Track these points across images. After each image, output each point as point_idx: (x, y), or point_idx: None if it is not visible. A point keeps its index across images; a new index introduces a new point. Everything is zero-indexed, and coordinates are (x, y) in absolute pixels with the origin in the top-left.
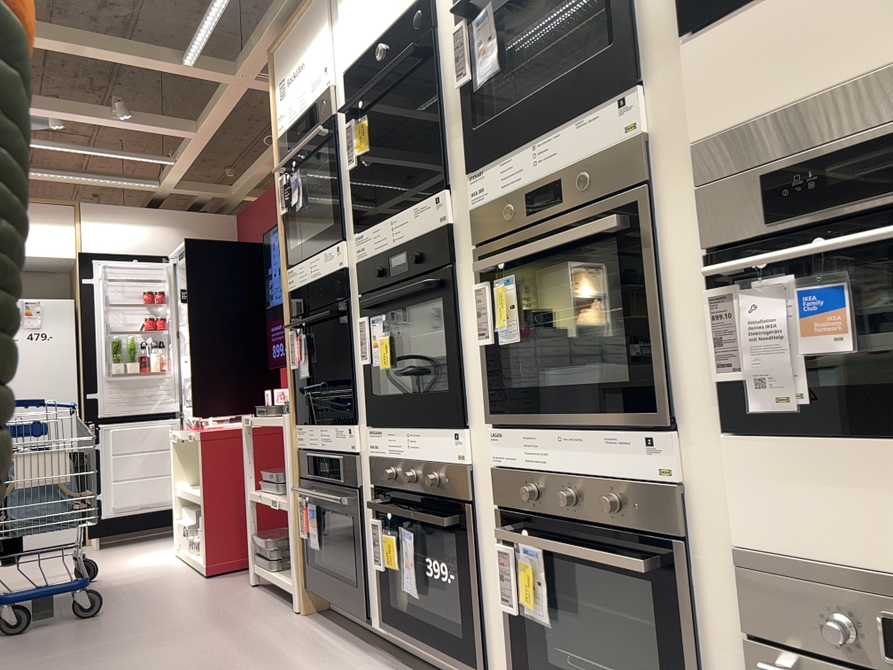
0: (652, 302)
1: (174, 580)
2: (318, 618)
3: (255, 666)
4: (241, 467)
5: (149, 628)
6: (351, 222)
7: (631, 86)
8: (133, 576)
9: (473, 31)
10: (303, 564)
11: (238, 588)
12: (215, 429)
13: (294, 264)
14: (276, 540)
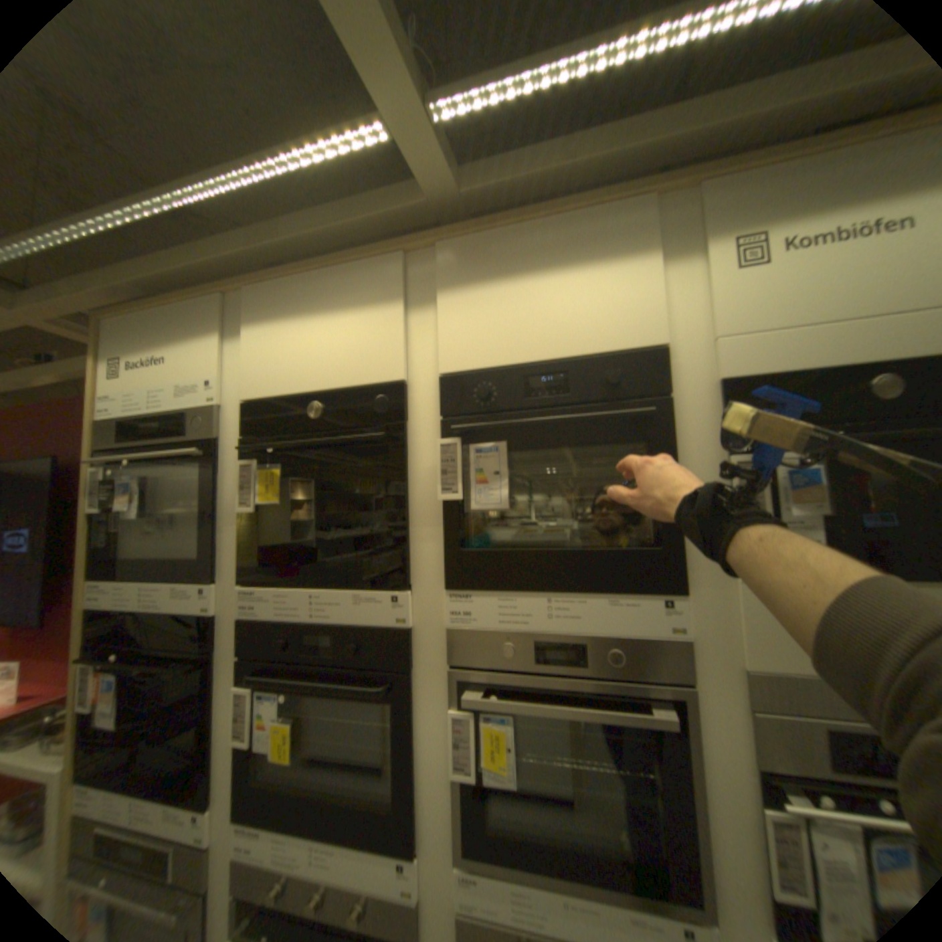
0: (698, 801)
1: None
2: None
3: None
4: None
5: None
6: (229, 567)
7: (683, 594)
8: None
9: (475, 455)
10: None
11: None
12: None
13: (104, 580)
14: None
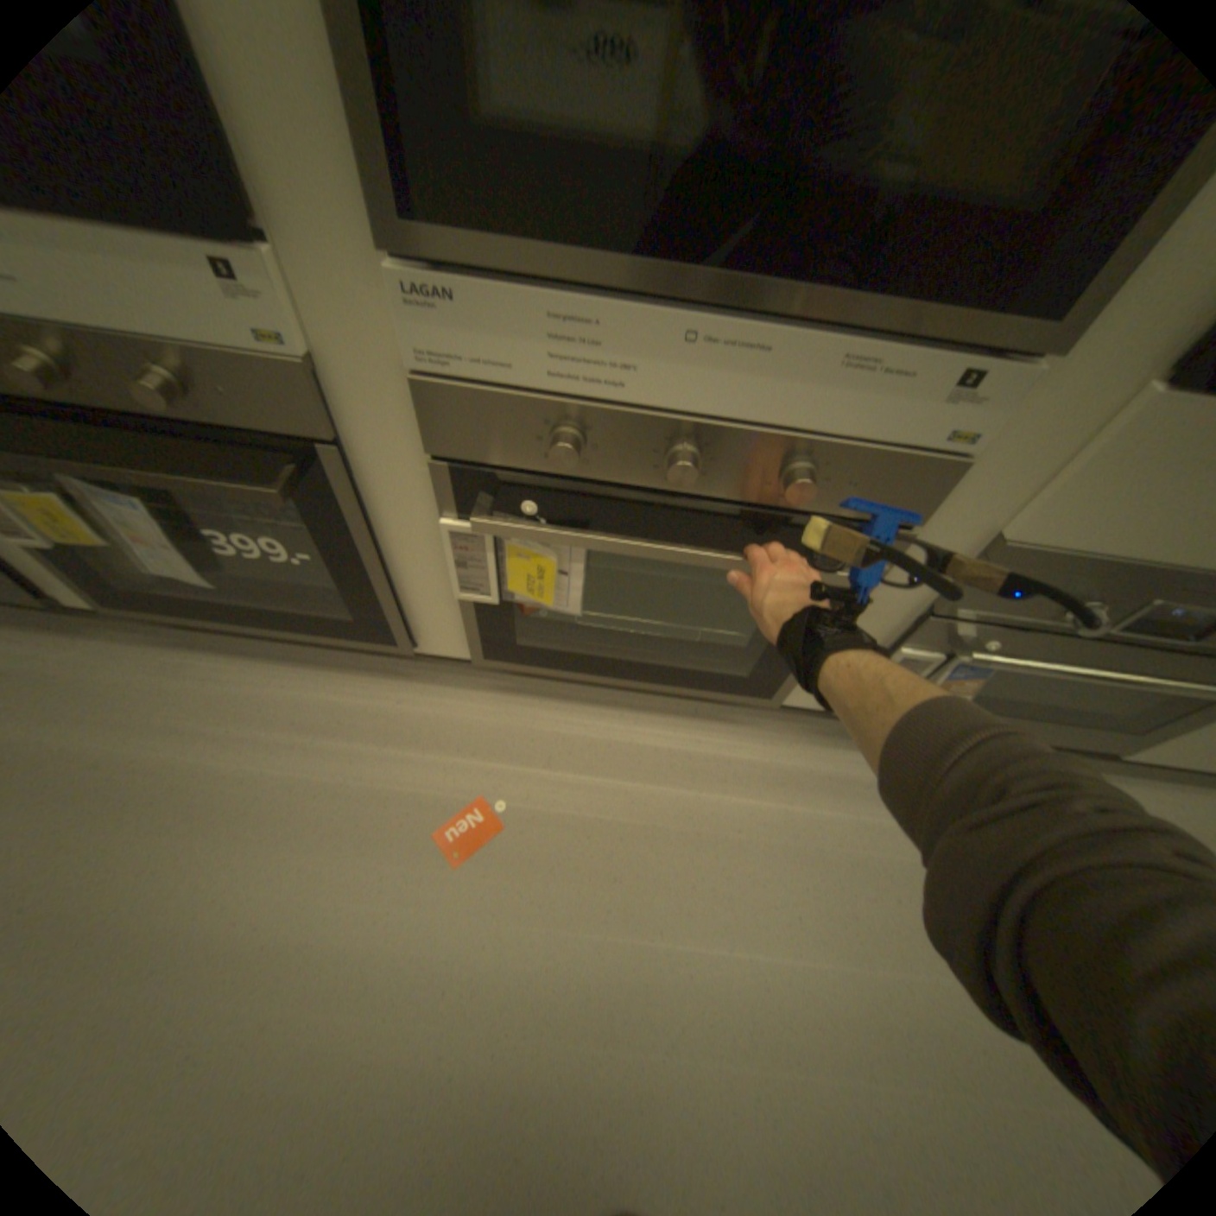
0: None
1: None
2: None
3: None
4: None
5: None
6: None
7: None
8: None
9: None
10: None
11: None
12: None
13: None
14: None
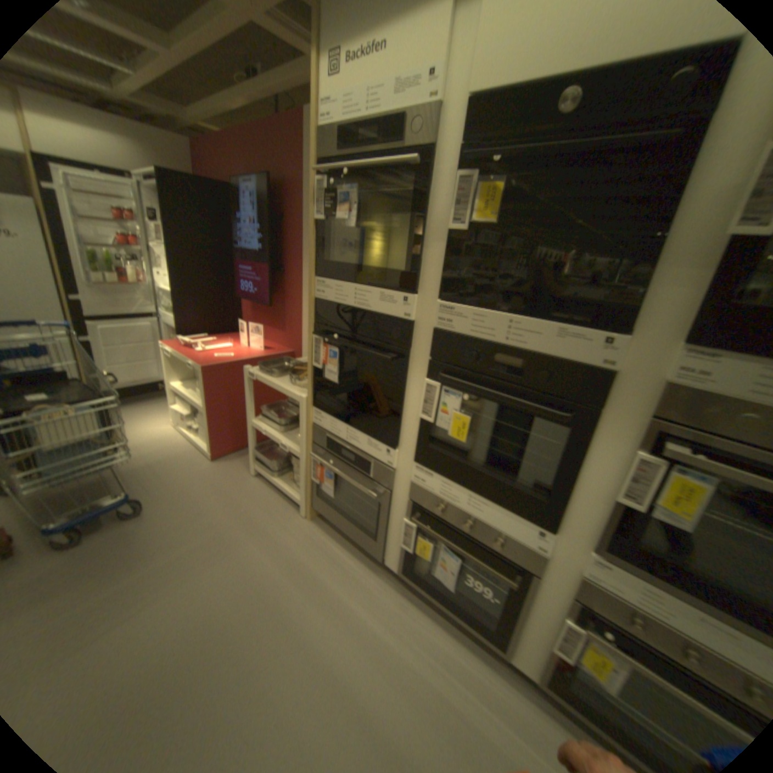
0: None
1: (185, 464)
2: (322, 526)
3: (304, 597)
4: (233, 389)
5: (192, 537)
6: (431, 280)
7: None
8: (146, 454)
9: None
10: (311, 495)
11: (242, 478)
12: (212, 363)
13: (327, 277)
14: (277, 460)
